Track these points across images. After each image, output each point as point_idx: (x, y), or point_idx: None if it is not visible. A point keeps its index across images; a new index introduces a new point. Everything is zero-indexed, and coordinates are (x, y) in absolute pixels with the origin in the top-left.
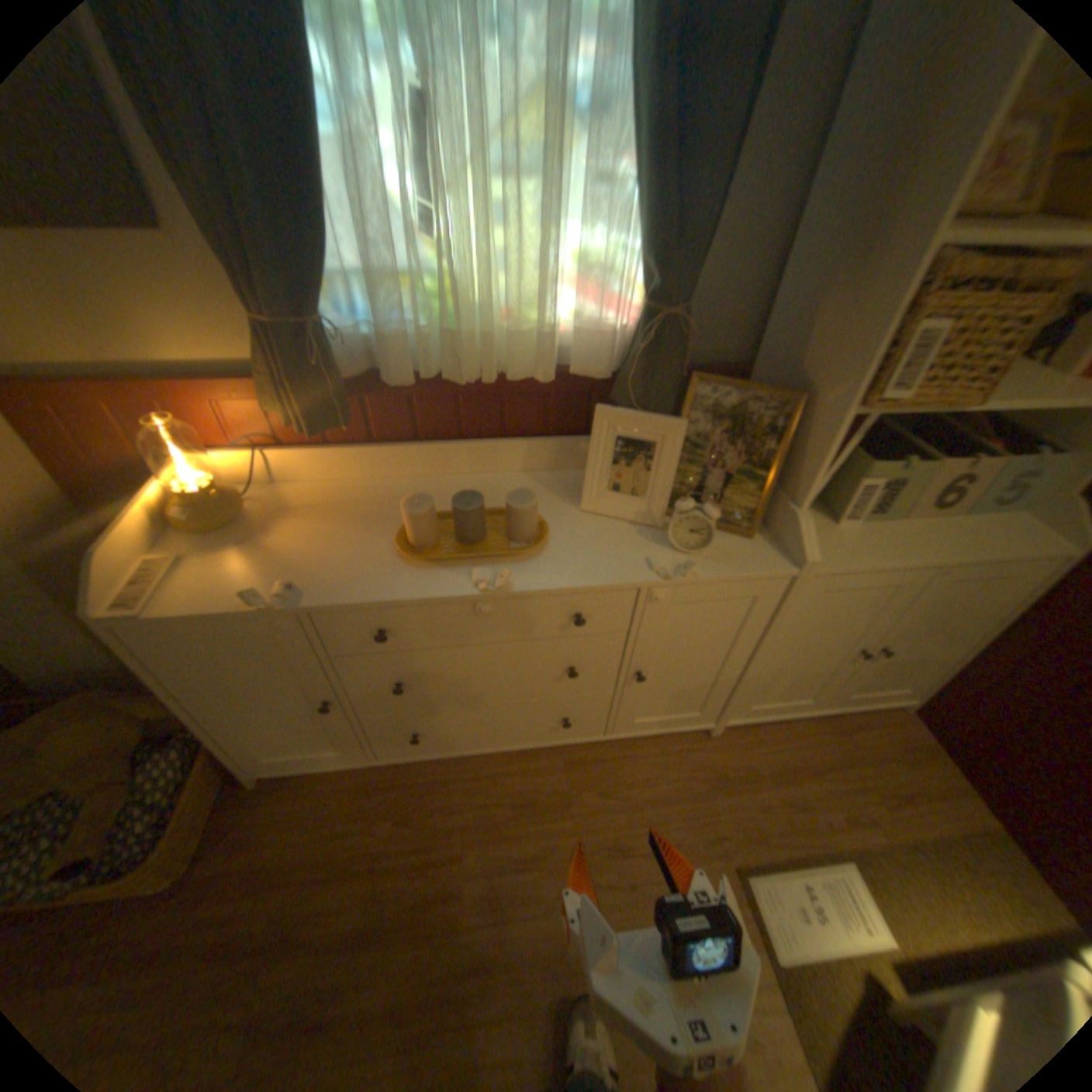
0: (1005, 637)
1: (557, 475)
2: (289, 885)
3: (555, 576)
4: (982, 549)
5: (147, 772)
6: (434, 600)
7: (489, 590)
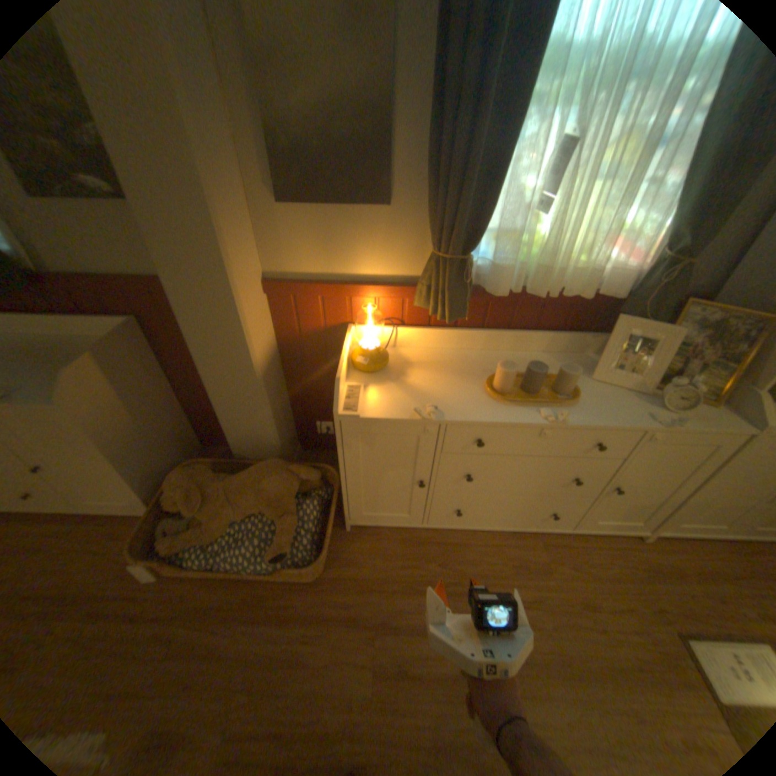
0: None
1: (566, 356)
2: (381, 591)
3: (592, 418)
4: None
5: (303, 510)
6: (518, 425)
7: (556, 421)
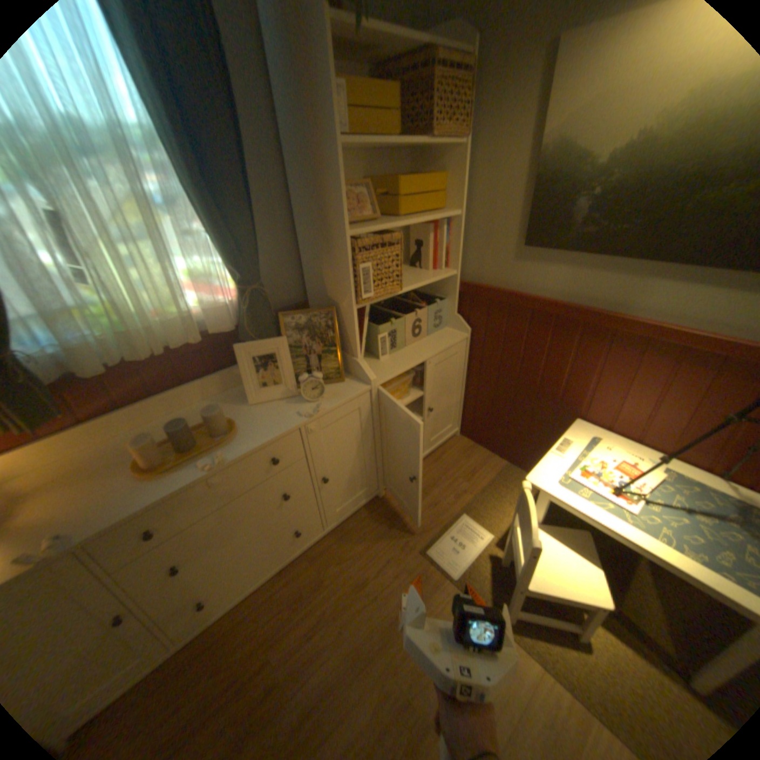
0: (467, 381)
1: (227, 393)
2: None
3: (250, 443)
4: (436, 347)
5: None
6: (177, 492)
7: (212, 467)
